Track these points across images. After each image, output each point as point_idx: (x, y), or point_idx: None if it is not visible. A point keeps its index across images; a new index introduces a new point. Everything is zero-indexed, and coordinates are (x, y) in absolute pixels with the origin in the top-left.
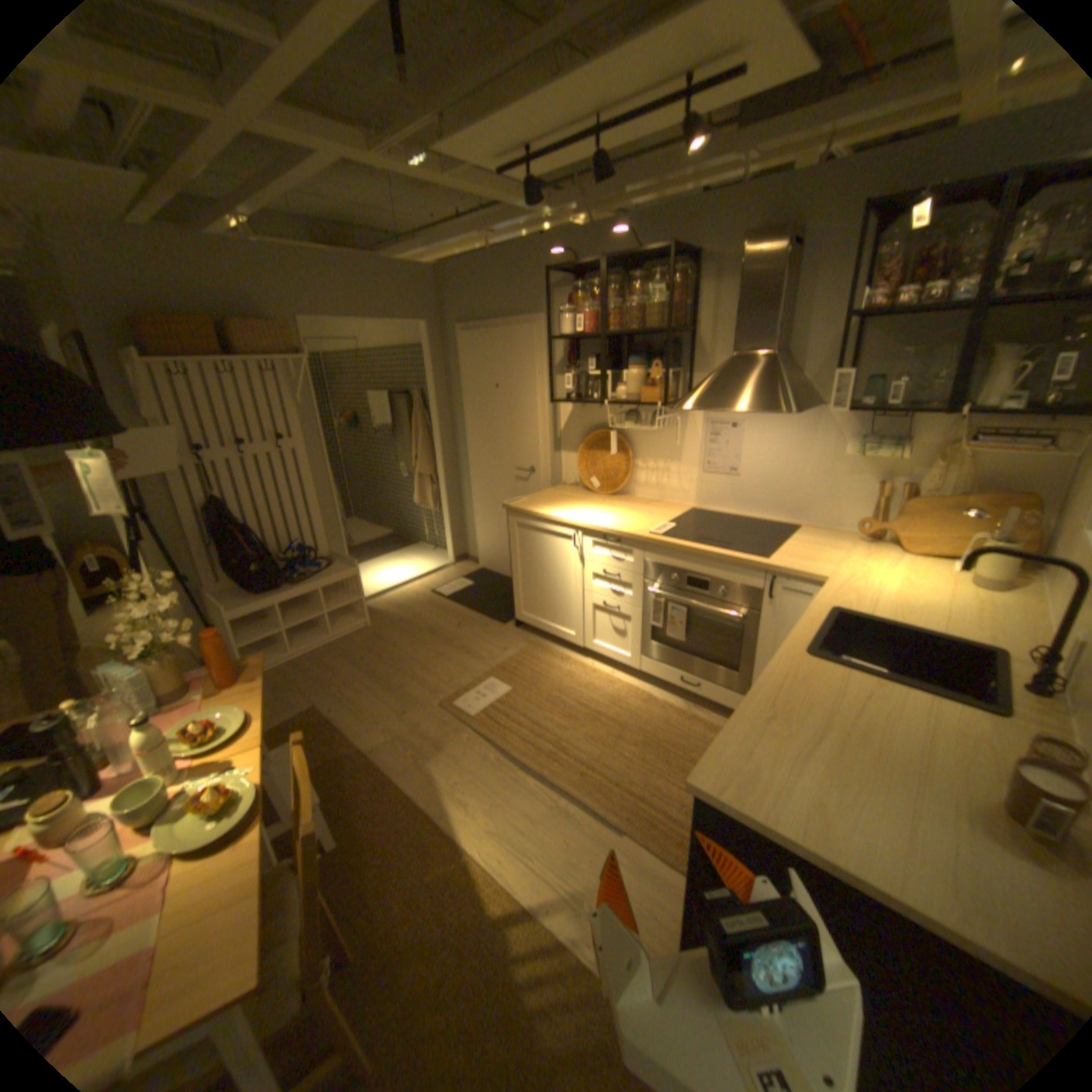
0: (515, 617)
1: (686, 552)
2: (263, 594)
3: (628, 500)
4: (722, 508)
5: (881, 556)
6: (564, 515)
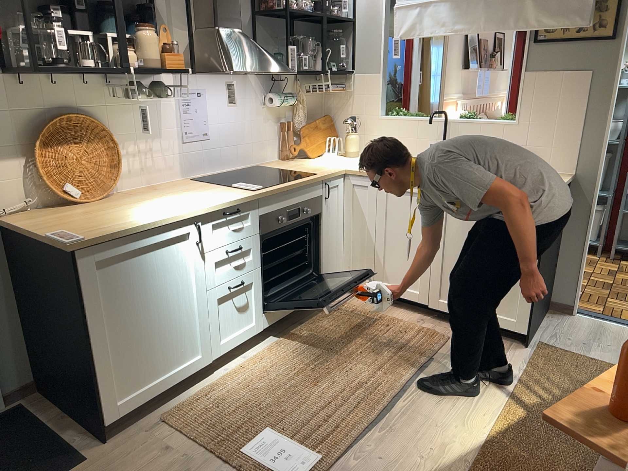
0: (103, 426)
1: (287, 190)
2: None
3: (131, 194)
4: (203, 172)
5: (314, 161)
6: (166, 214)
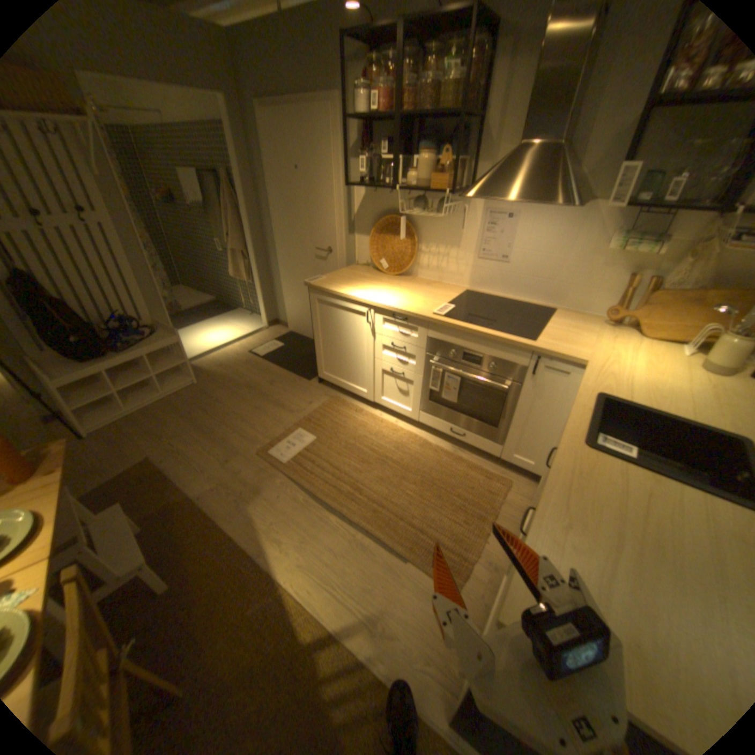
0: (318, 375)
1: (465, 332)
2: (88, 361)
3: (413, 280)
4: (491, 290)
5: (625, 339)
6: (359, 294)
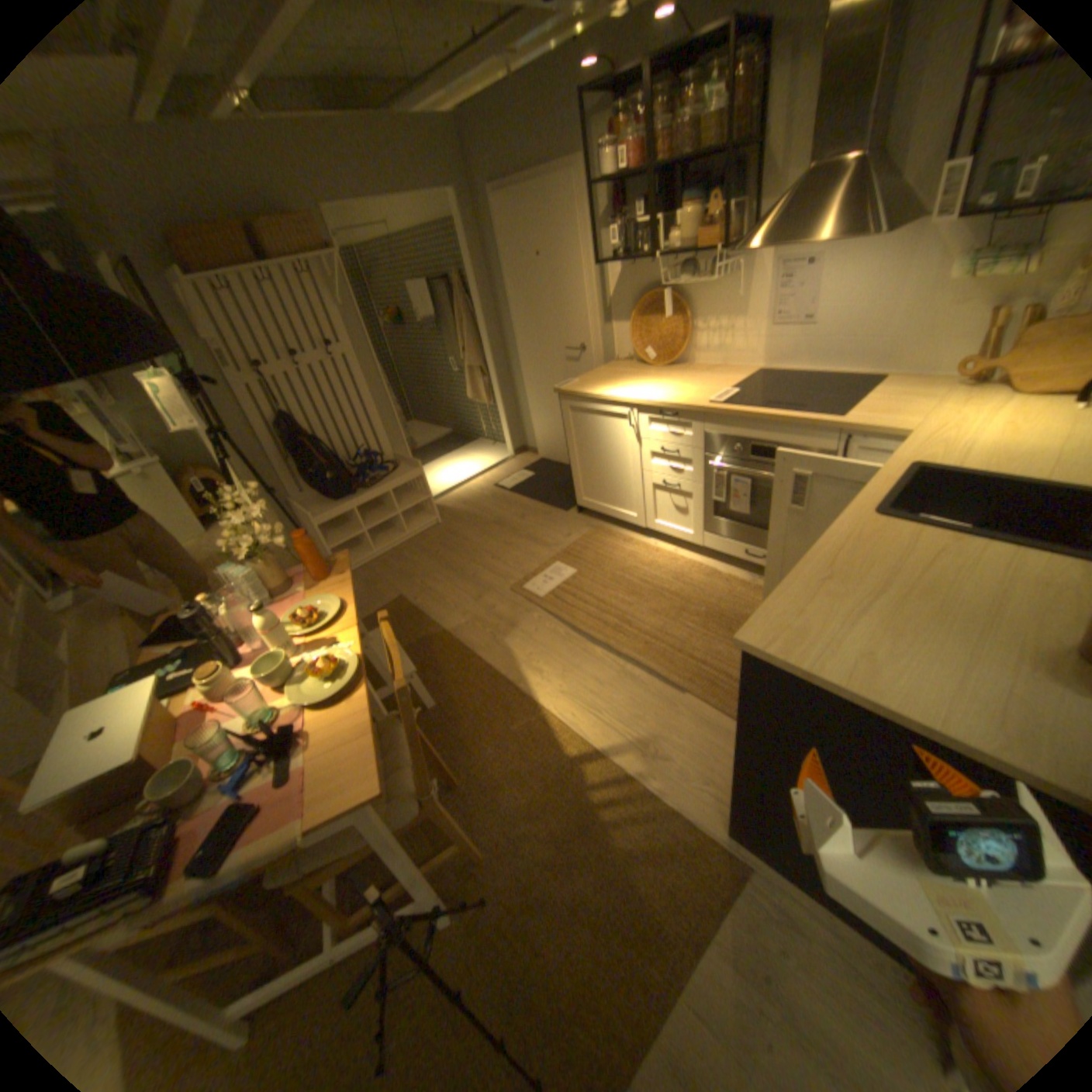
0: (576, 503)
1: (750, 418)
2: (341, 499)
3: (688, 368)
4: (795, 365)
5: (983, 400)
6: (618, 392)
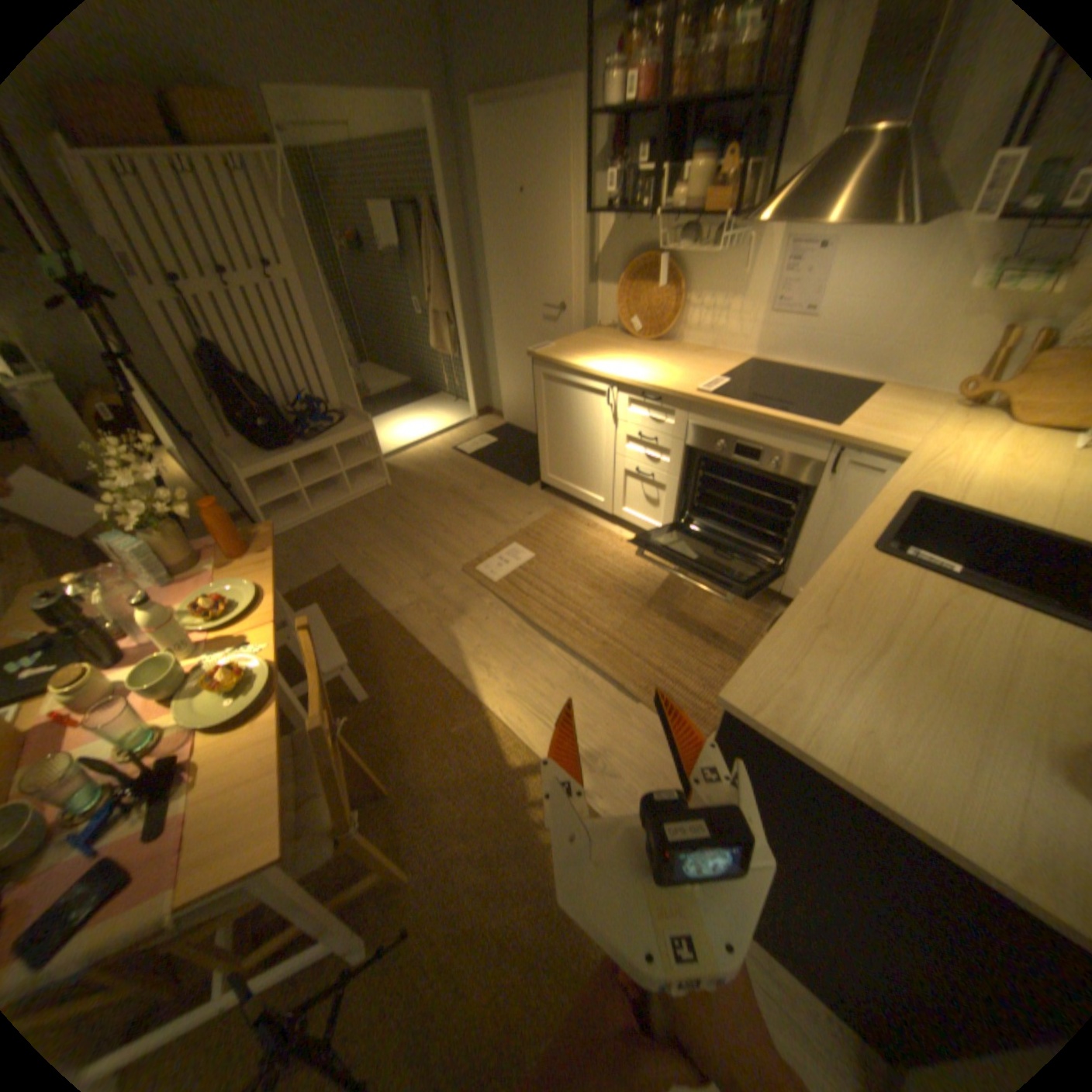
0: (541, 479)
1: (739, 415)
2: (275, 450)
3: (675, 346)
4: (789, 358)
5: (982, 426)
6: (598, 365)
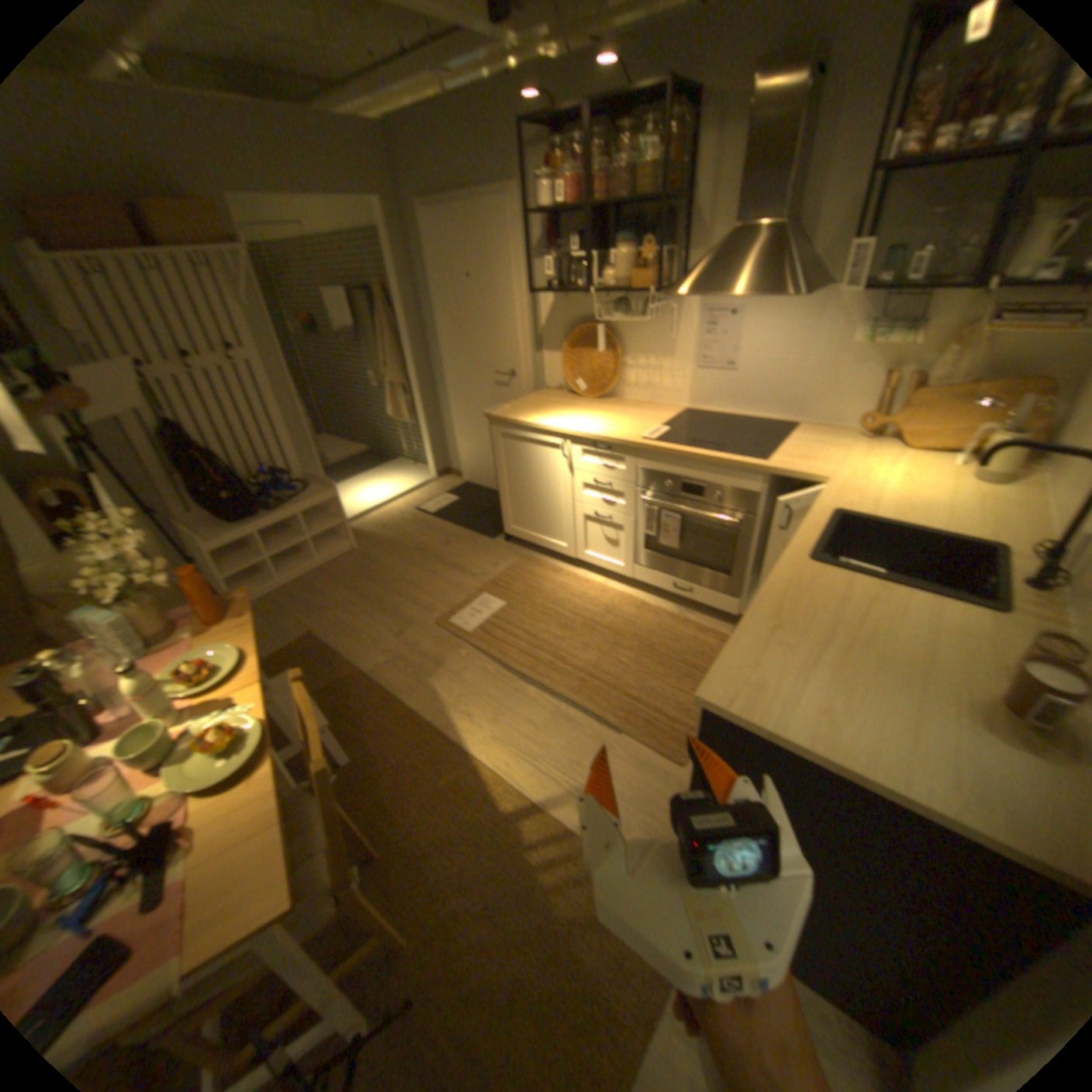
0: (503, 531)
1: (680, 457)
2: (236, 521)
3: (616, 402)
4: (716, 407)
5: (881, 452)
6: (549, 422)
